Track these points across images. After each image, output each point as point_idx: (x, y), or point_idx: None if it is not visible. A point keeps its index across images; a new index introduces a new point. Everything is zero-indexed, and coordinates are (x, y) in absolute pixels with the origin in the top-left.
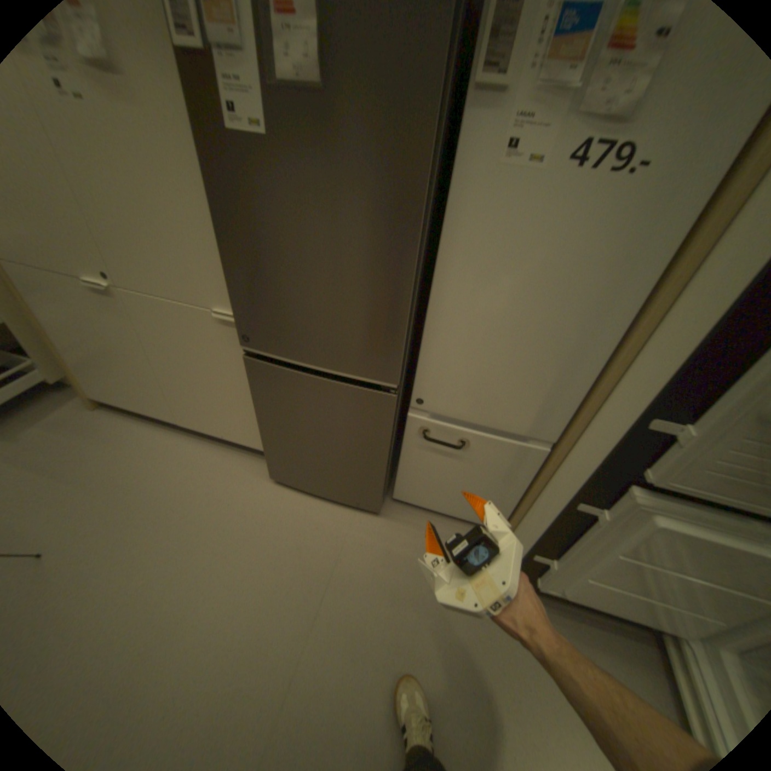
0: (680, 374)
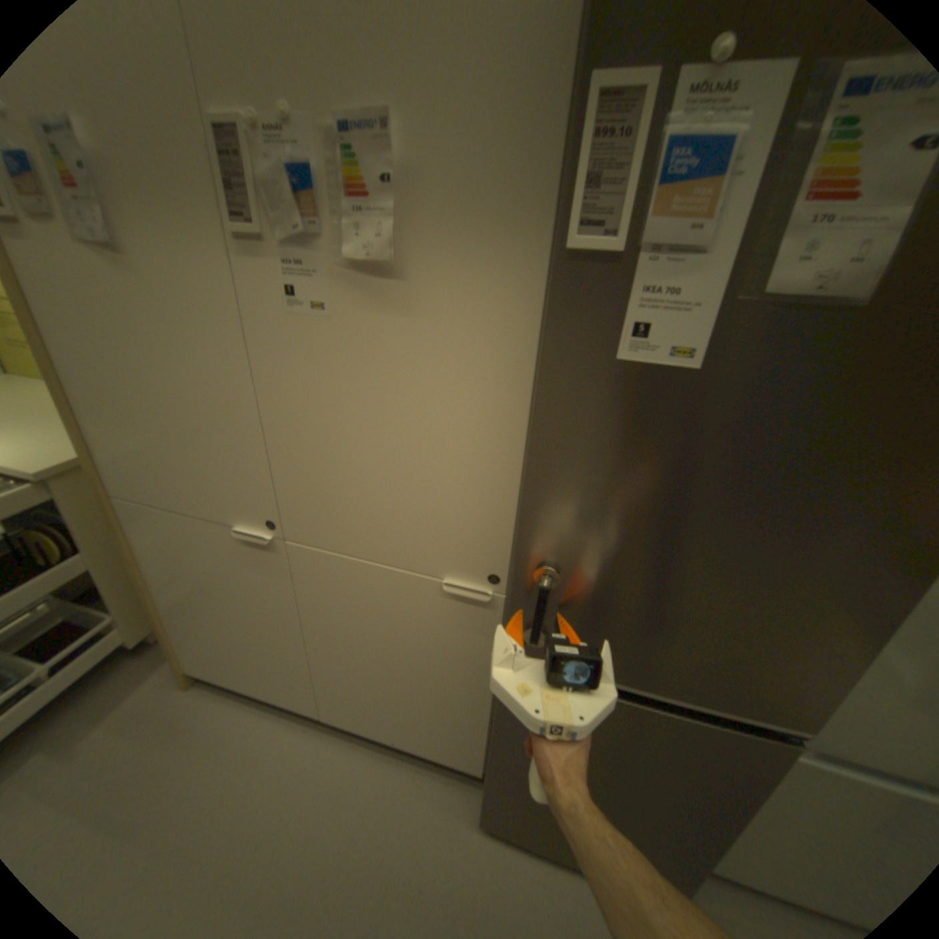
0: None
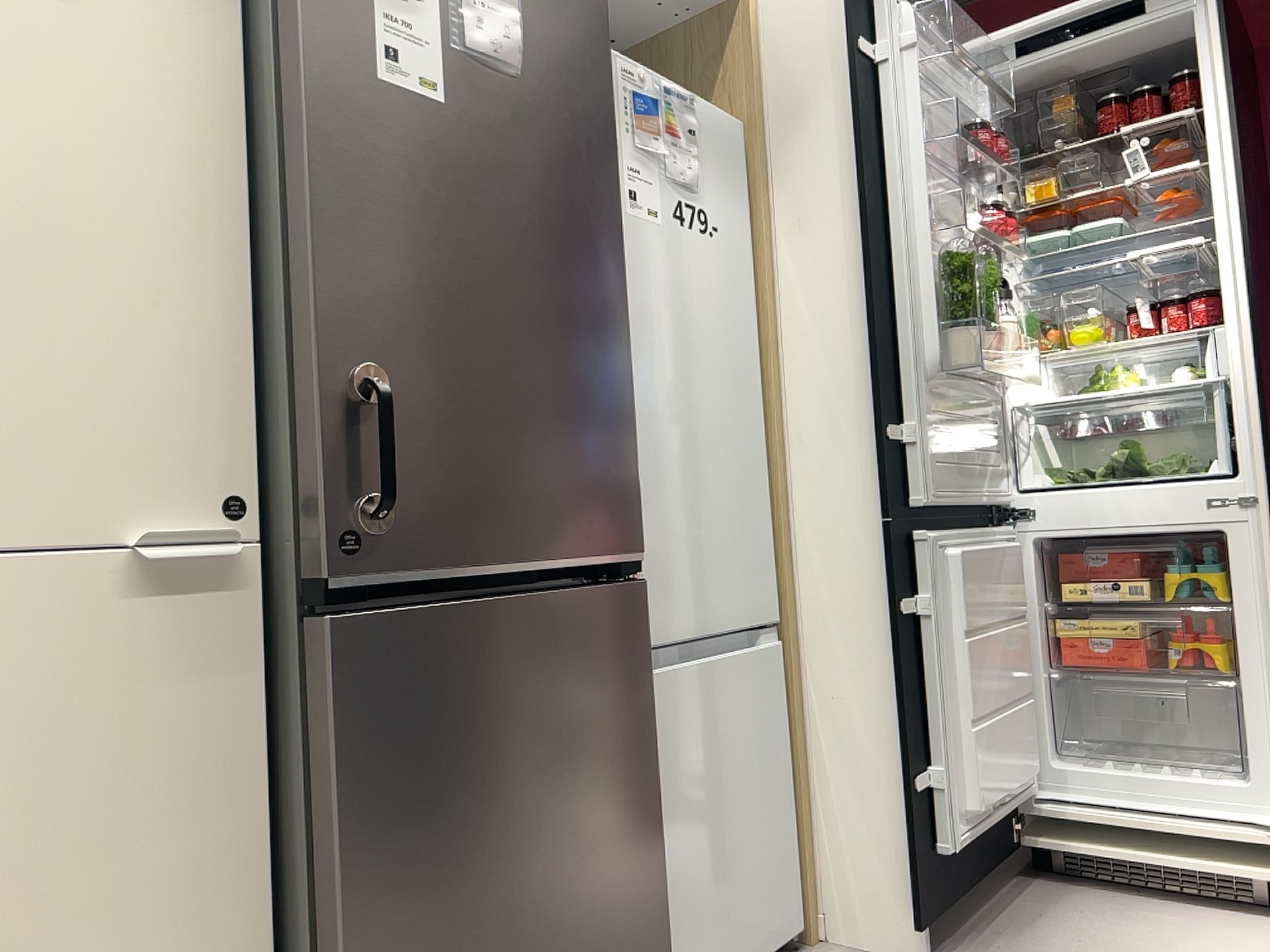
0: (861, 392)
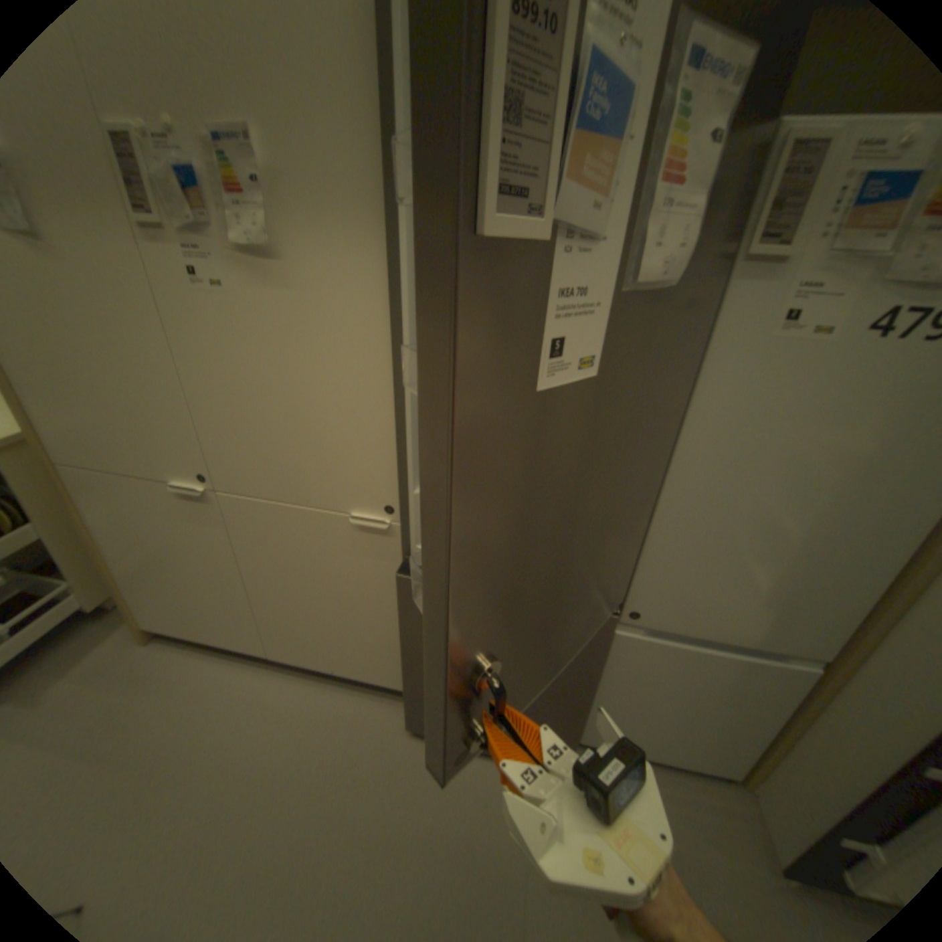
0: None
